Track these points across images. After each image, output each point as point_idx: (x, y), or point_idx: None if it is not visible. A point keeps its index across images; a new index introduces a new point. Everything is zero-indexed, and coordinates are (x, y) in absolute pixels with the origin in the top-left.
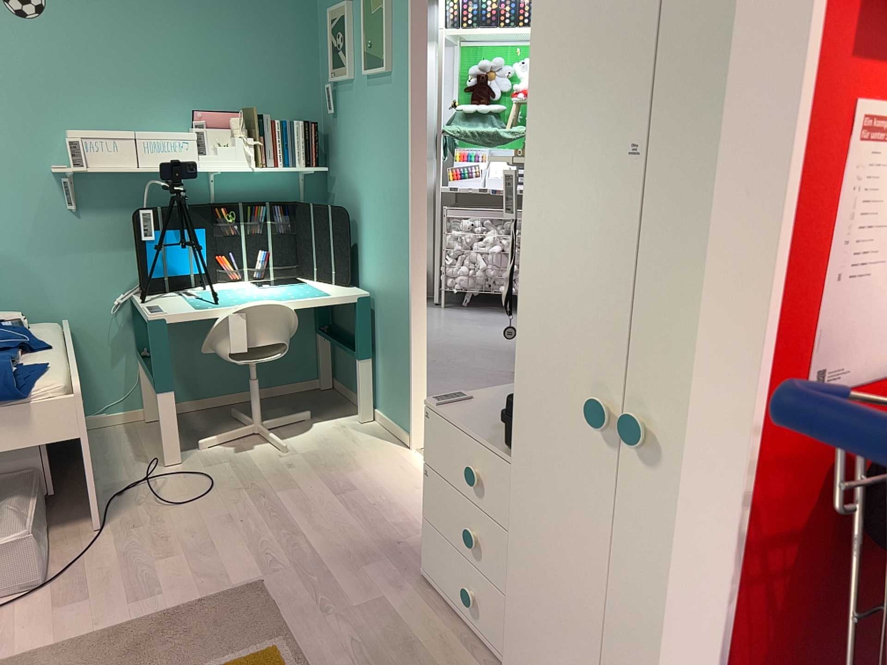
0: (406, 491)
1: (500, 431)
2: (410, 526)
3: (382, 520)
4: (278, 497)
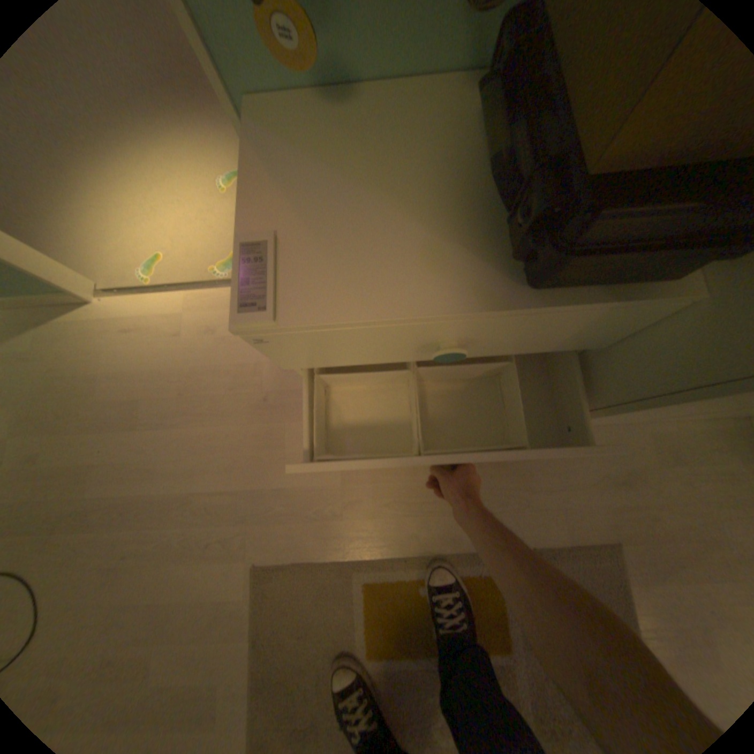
0: (174, 349)
1: (457, 268)
2: (241, 376)
3: (213, 399)
4: (93, 498)
